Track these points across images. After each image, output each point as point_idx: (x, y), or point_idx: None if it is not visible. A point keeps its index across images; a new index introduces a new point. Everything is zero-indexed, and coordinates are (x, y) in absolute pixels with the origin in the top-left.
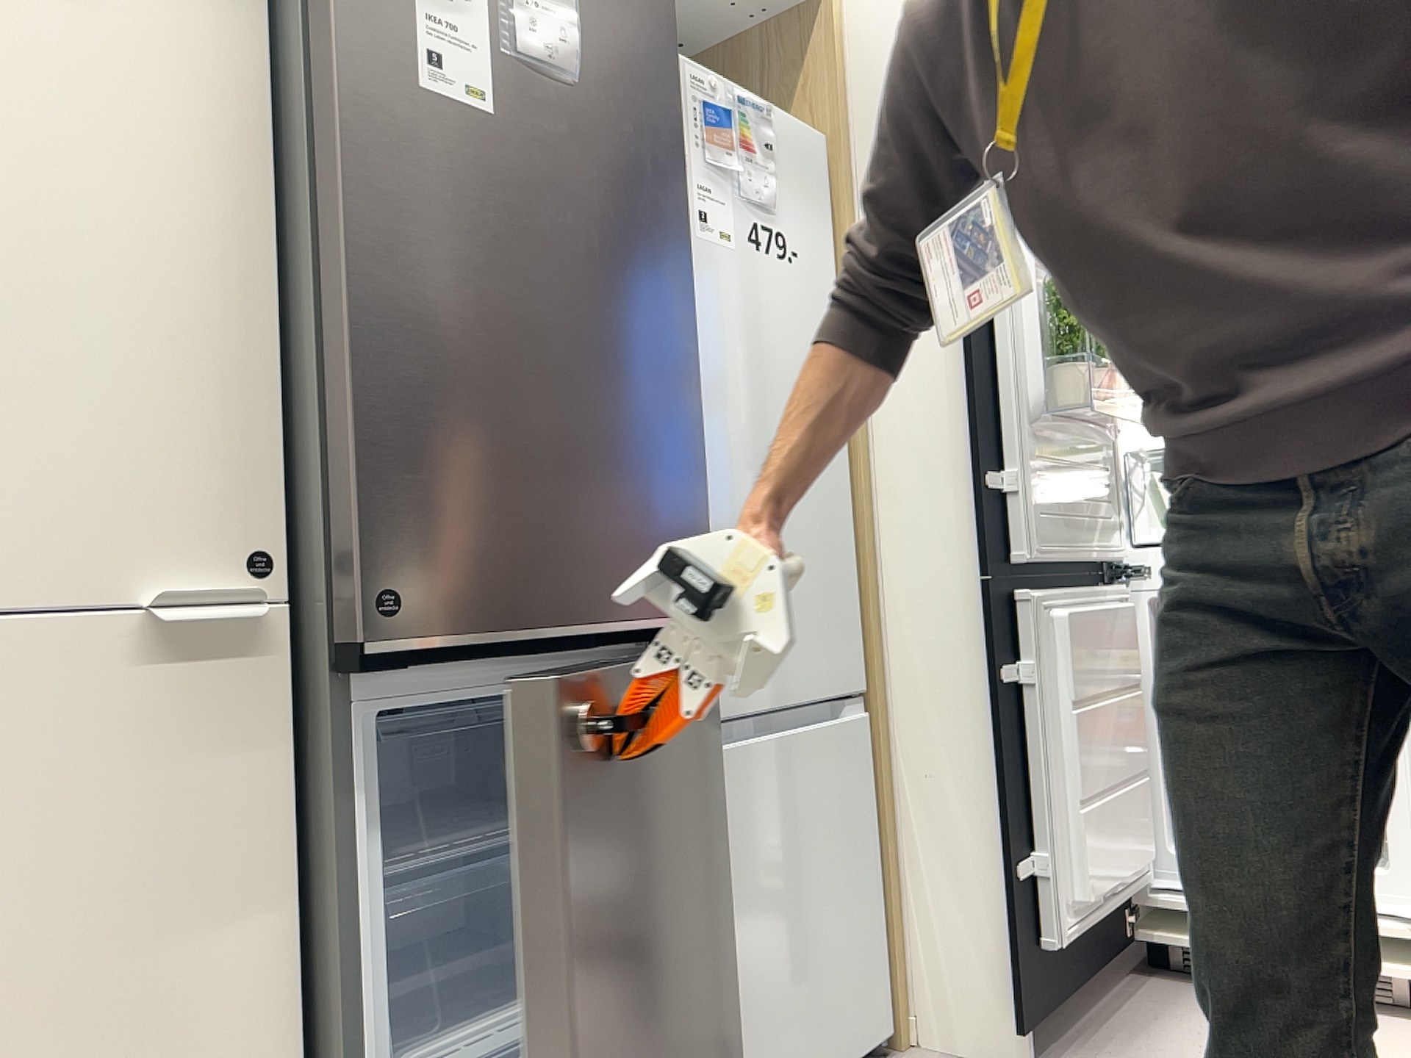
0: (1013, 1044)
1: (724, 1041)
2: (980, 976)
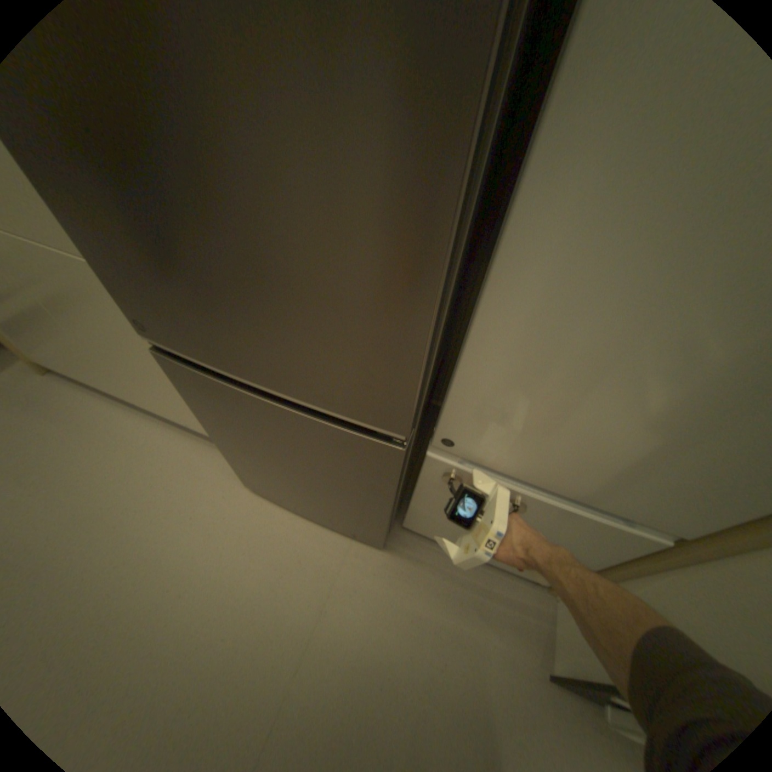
0: (561, 667)
1: (380, 523)
2: (580, 646)
